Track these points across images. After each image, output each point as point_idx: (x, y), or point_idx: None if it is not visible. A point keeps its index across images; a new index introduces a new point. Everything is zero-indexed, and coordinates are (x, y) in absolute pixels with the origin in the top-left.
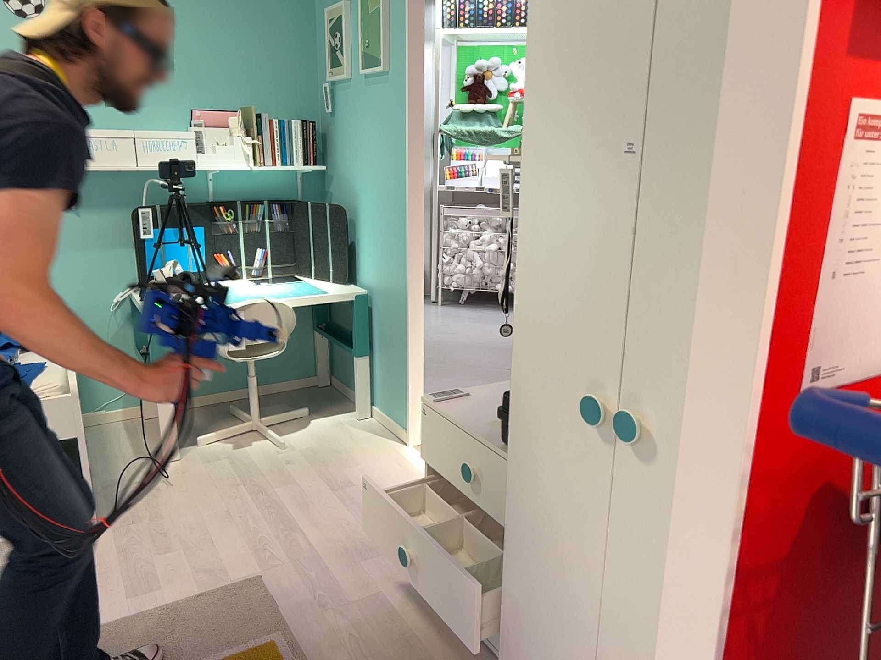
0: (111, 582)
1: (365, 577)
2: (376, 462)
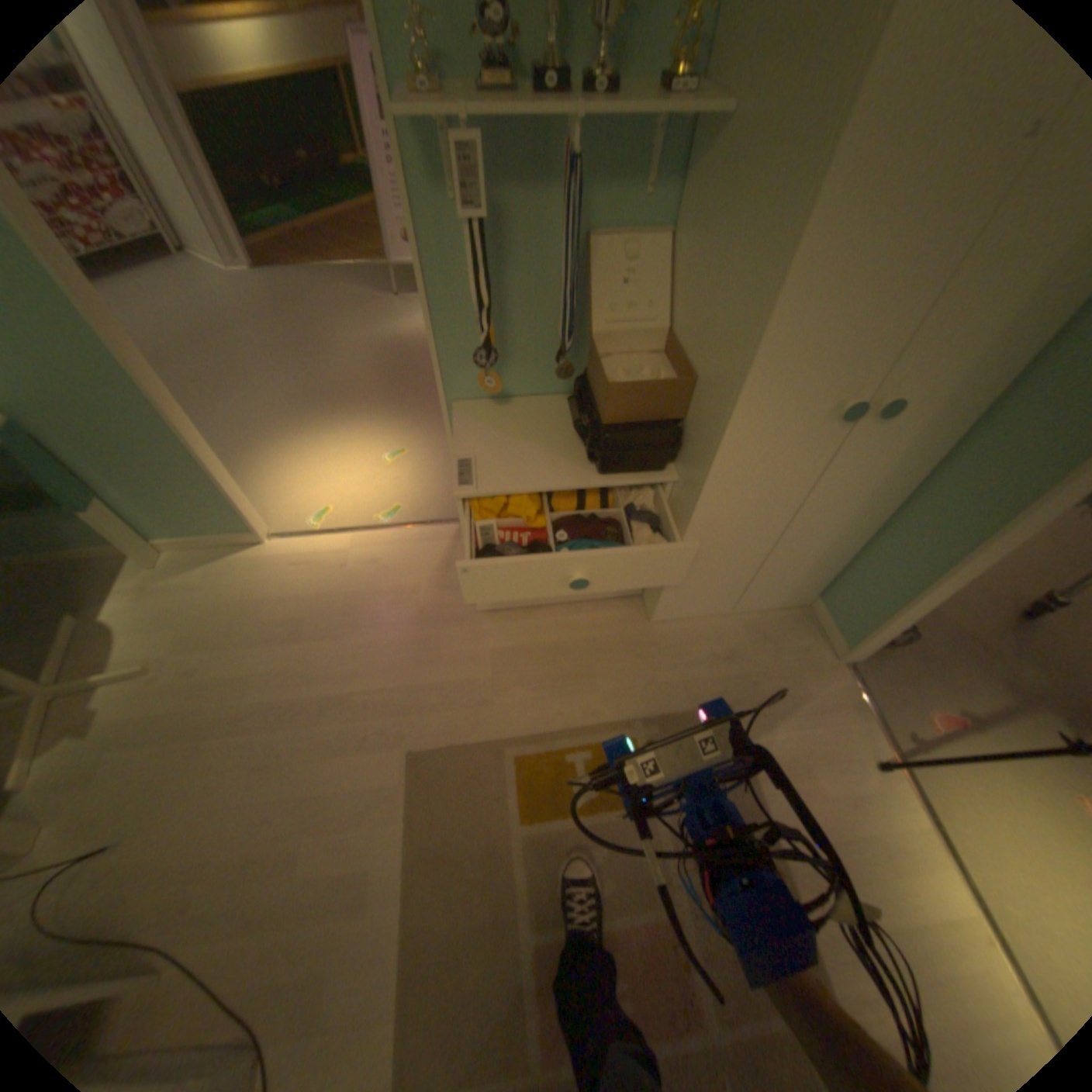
0: (313, 937)
1: (460, 654)
2: (269, 582)
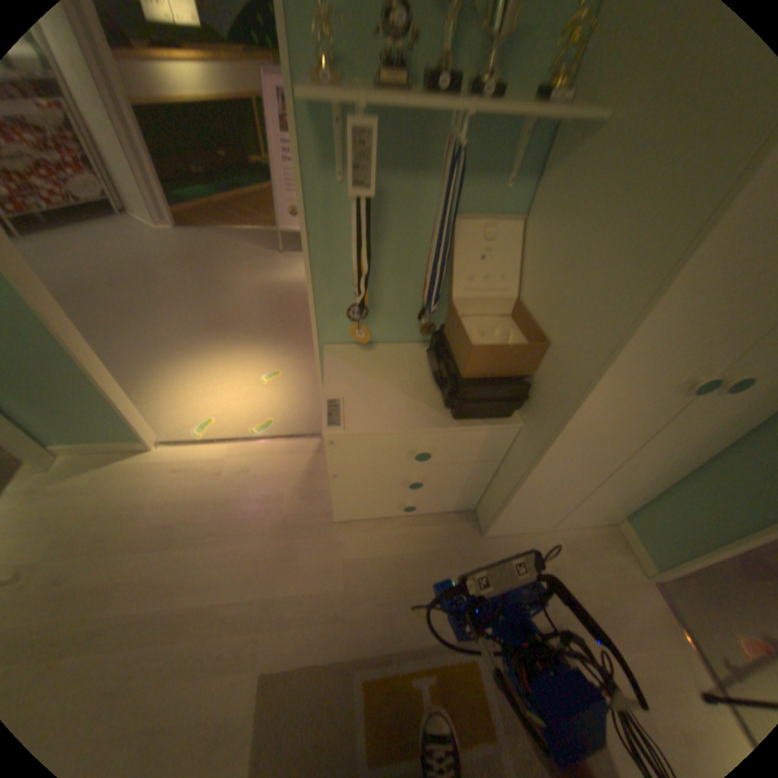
0: None
1: (316, 565)
2: (149, 487)
